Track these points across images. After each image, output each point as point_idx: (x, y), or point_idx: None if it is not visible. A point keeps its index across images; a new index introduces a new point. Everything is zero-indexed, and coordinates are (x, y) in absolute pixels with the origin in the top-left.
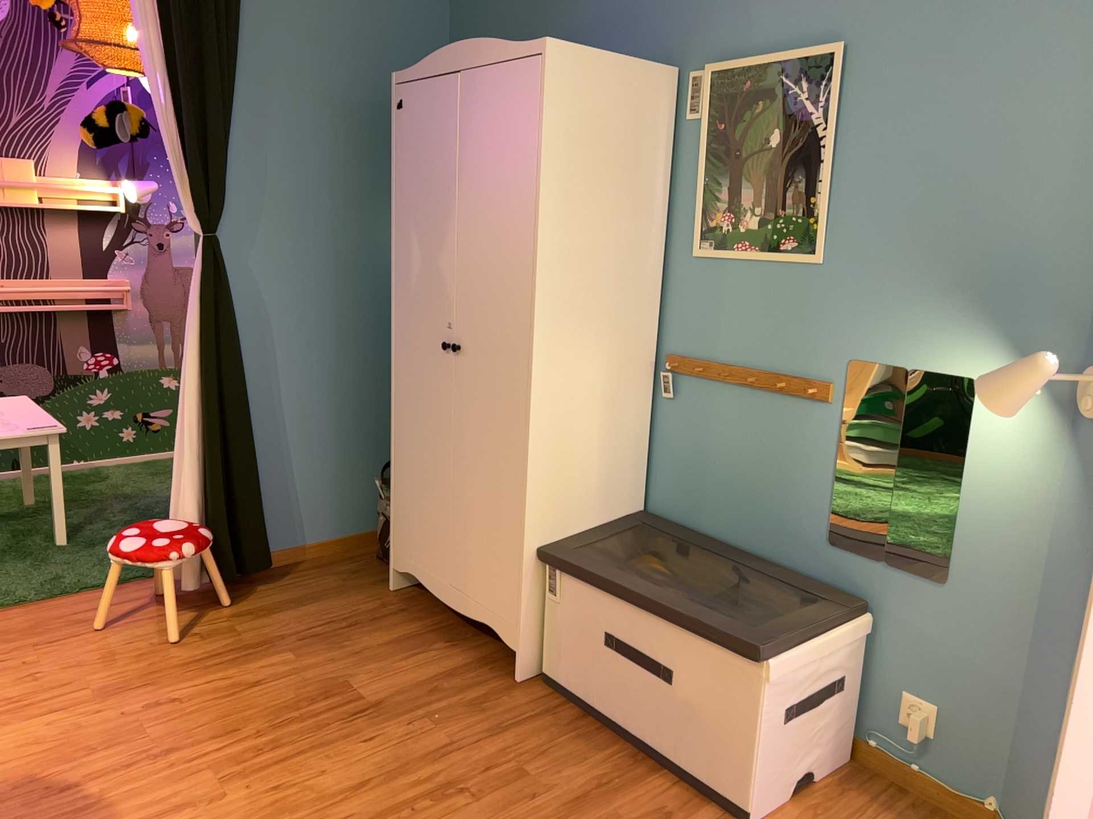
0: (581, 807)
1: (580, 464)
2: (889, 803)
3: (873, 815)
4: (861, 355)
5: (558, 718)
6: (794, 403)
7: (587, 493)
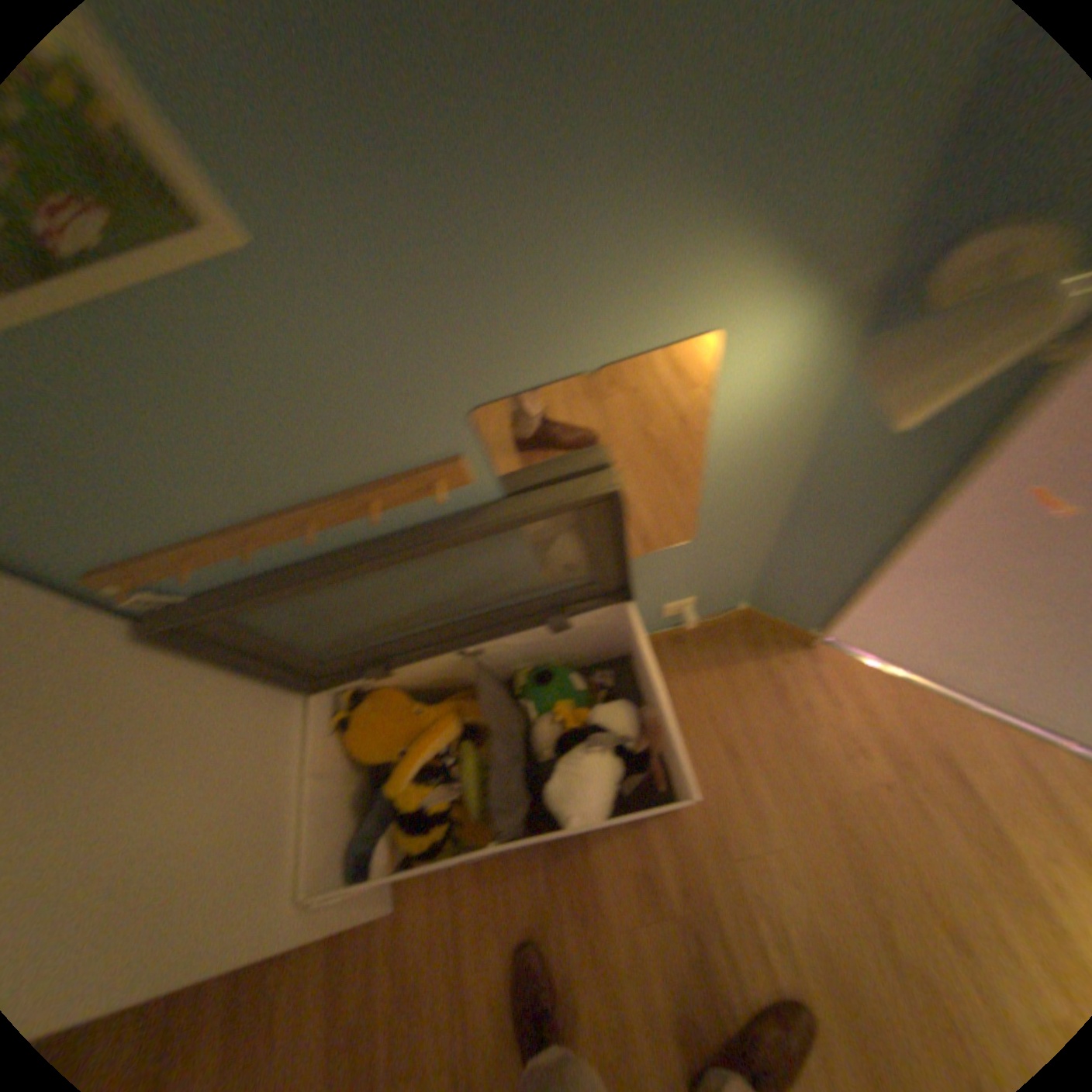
0: (602, 965)
1: (201, 824)
2: (690, 661)
3: (698, 684)
4: (488, 385)
5: (466, 899)
6: (409, 503)
7: (247, 803)
